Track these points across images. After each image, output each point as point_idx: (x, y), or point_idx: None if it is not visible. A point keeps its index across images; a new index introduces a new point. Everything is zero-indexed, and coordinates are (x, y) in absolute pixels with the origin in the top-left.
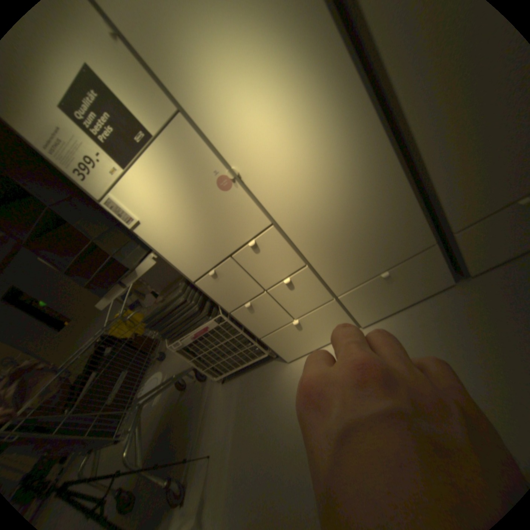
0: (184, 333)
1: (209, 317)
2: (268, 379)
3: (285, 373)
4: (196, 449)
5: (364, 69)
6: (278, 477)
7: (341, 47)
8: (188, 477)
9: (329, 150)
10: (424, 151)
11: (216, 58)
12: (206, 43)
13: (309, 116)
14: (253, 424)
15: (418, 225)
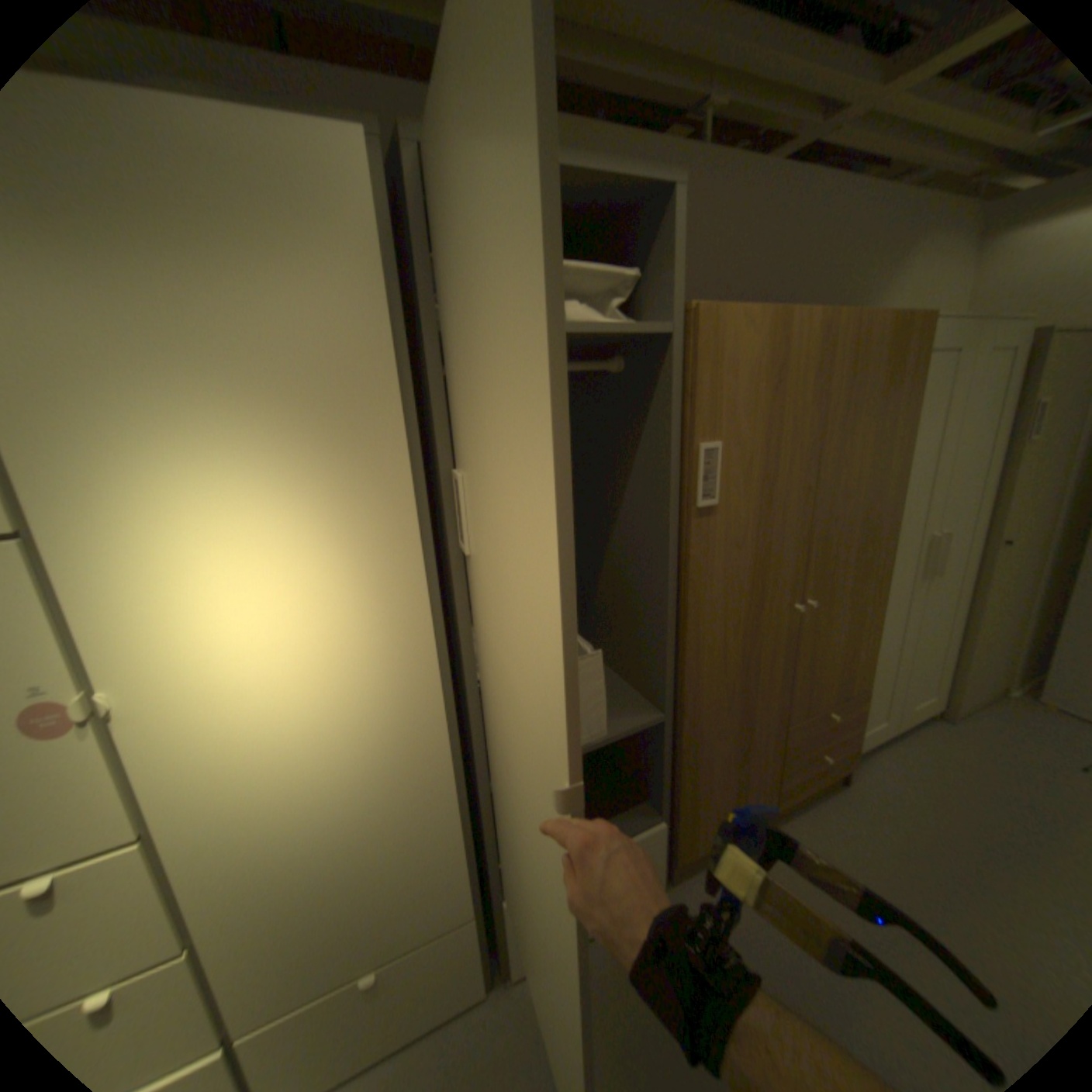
0: None
1: None
2: None
3: None
4: None
5: (443, 628)
6: None
7: (418, 597)
8: None
9: (343, 725)
10: (488, 769)
11: (186, 504)
12: (178, 474)
13: (329, 663)
14: None
15: (449, 883)
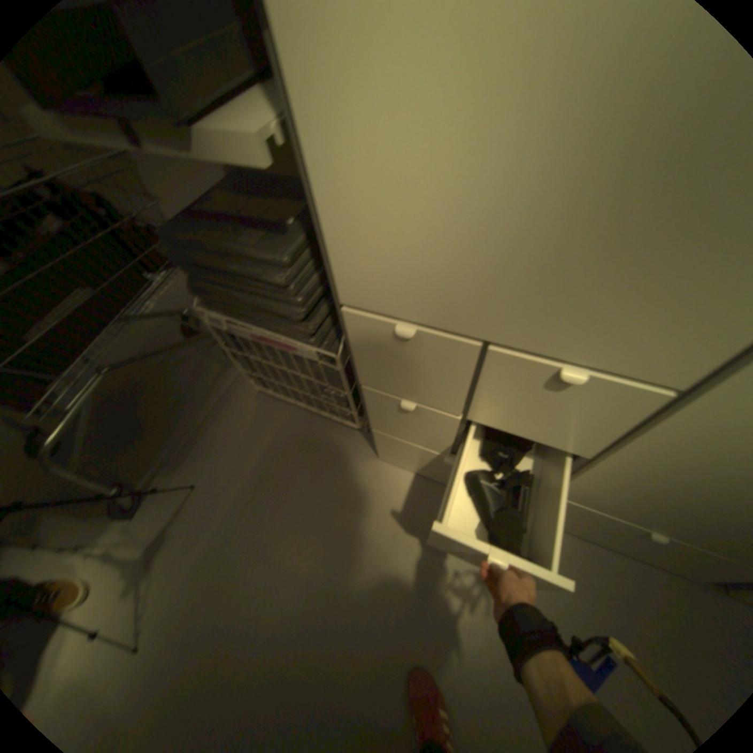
0: (237, 316)
1: (307, 337)
2: (334, 450)
3: (364, 466)
4: (176, 458)
5: None
6: (279, 601)
7: None
8: (149, 489)
9: None
10: None
11: None
12: None
13: None
14: (279, 499)
15: None
